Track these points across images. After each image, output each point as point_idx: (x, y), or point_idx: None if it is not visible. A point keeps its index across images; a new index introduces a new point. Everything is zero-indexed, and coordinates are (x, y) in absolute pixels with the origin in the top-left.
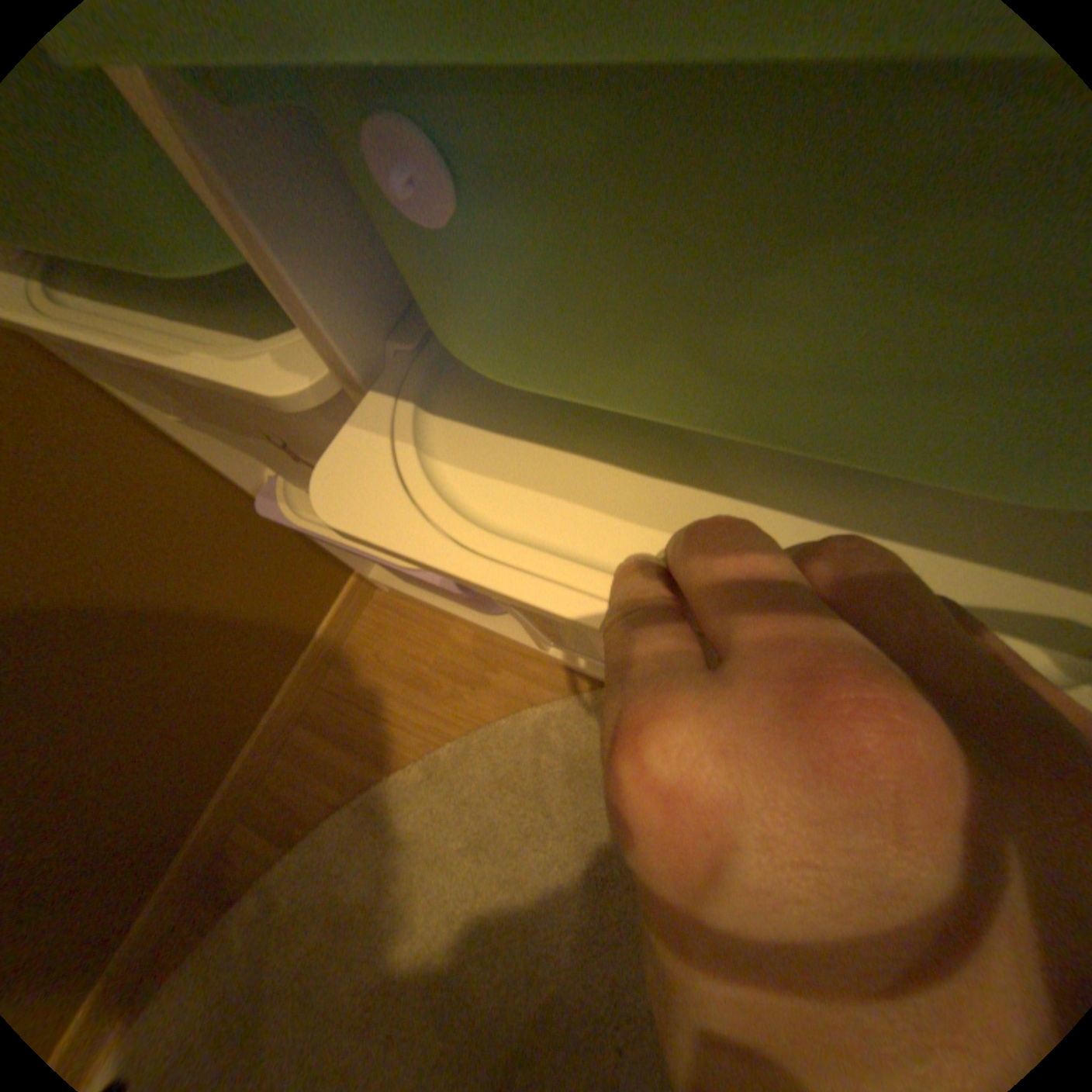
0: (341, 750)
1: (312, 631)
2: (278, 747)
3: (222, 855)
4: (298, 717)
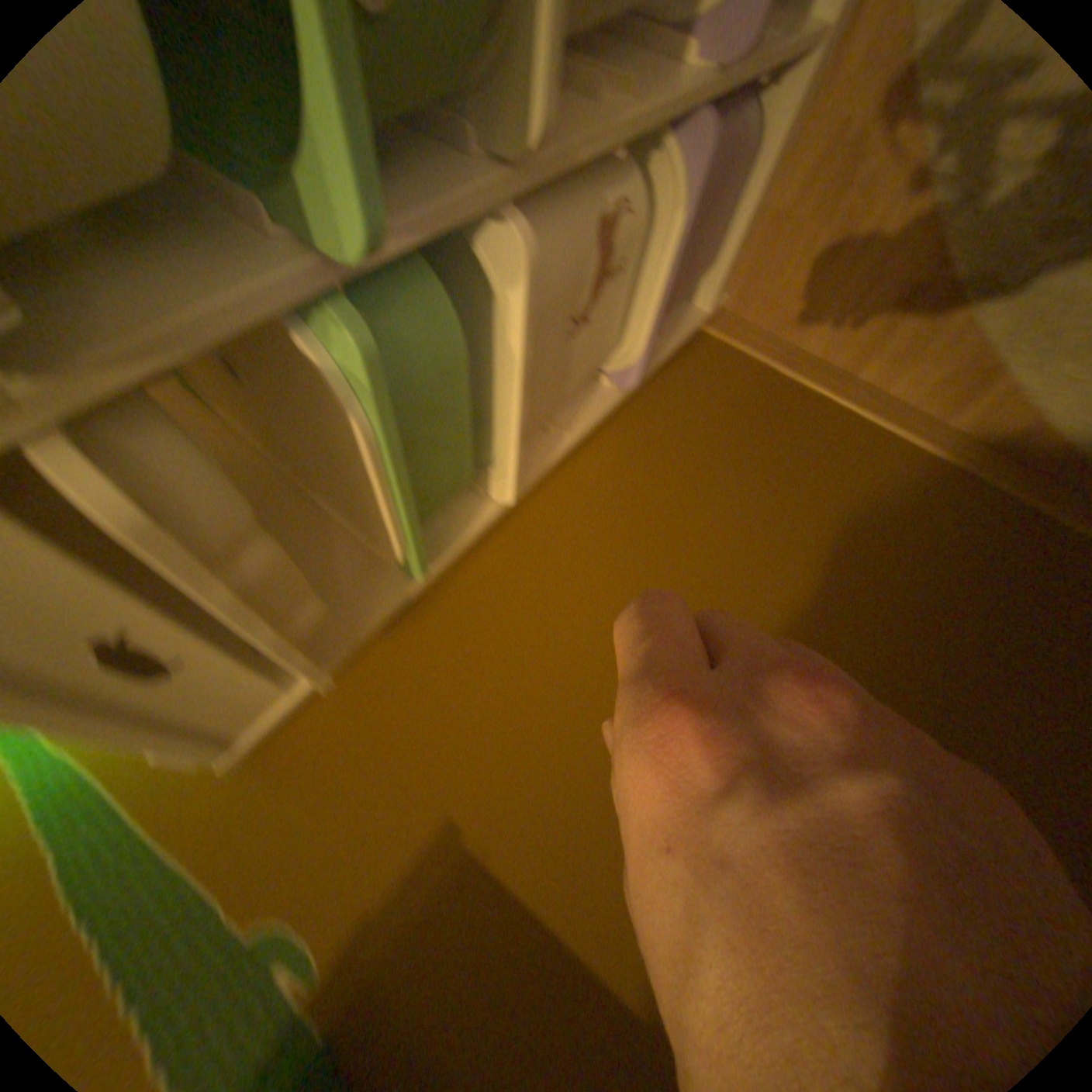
0: (908, 323)
1: (764, 363)
2: (884, 390)
3: (989, 434)
4: (855, 373)
